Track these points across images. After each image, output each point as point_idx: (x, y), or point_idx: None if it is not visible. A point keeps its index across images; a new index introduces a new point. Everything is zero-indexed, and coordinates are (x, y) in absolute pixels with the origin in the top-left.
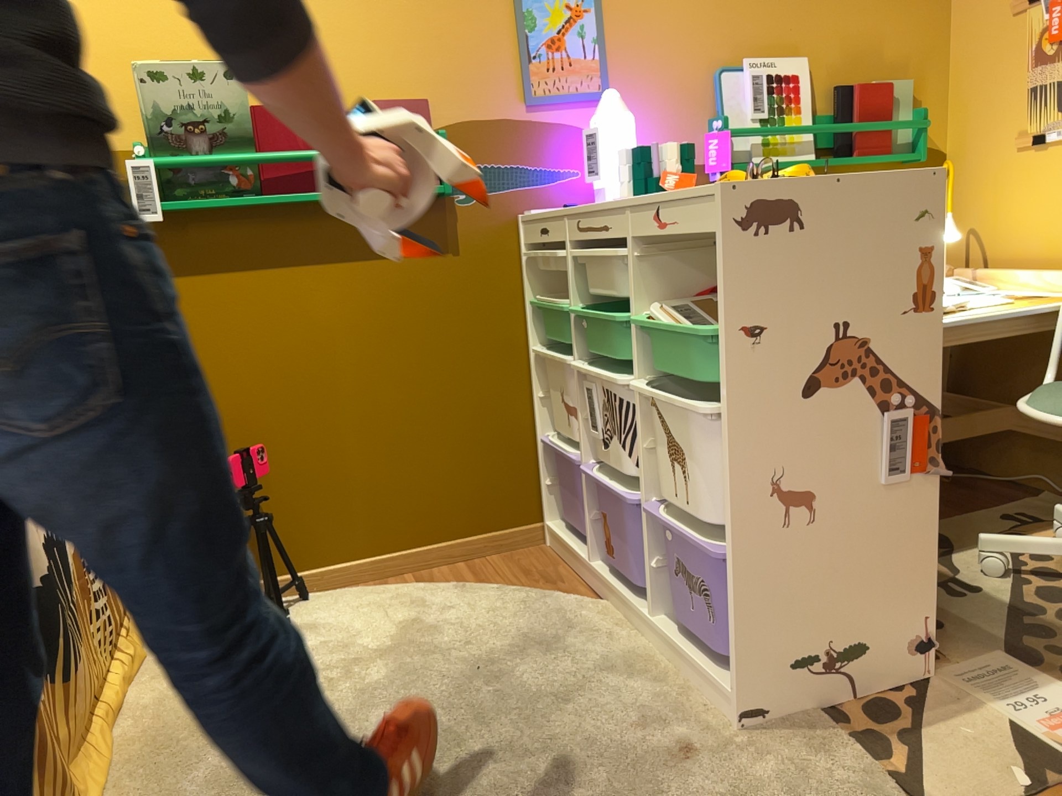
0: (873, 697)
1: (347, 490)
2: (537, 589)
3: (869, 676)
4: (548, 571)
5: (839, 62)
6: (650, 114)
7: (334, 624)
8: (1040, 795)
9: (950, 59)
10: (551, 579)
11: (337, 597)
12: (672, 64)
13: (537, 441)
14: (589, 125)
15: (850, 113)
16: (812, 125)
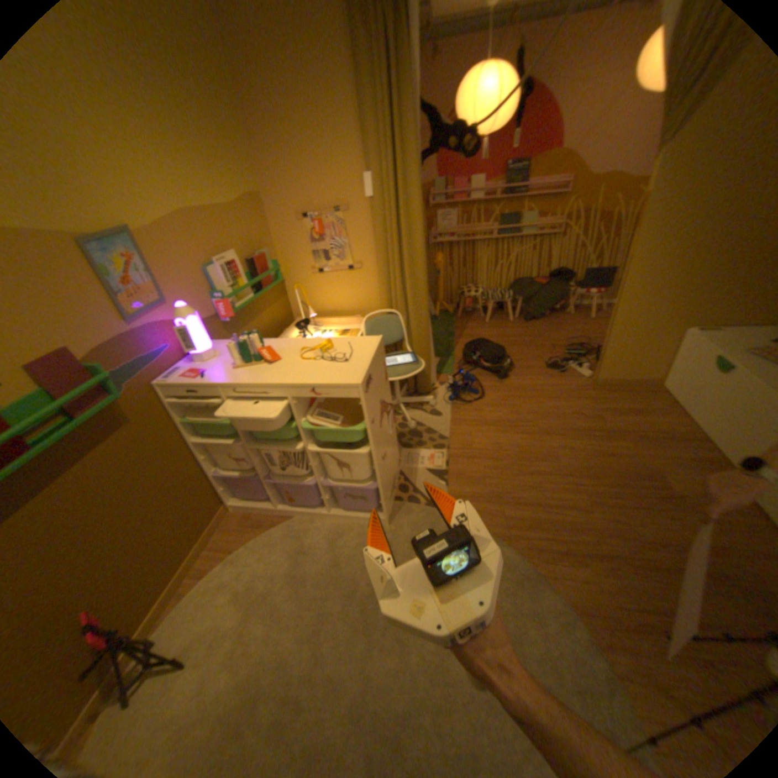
0: (397, 485)
1: (136, 579)
2: (258, 533)
3: (395, 481)
4: (249, 522)
5: (243, 246)
6: (186, 300)
7: (196, 634)
8: (445, 482)
9: (272, 234)
10: (256, 524)
11: (172, 624)
12: (185, 270)
13: (207, 477)
14: (163, 318)
15: (257, 270)
16: (247, 280)
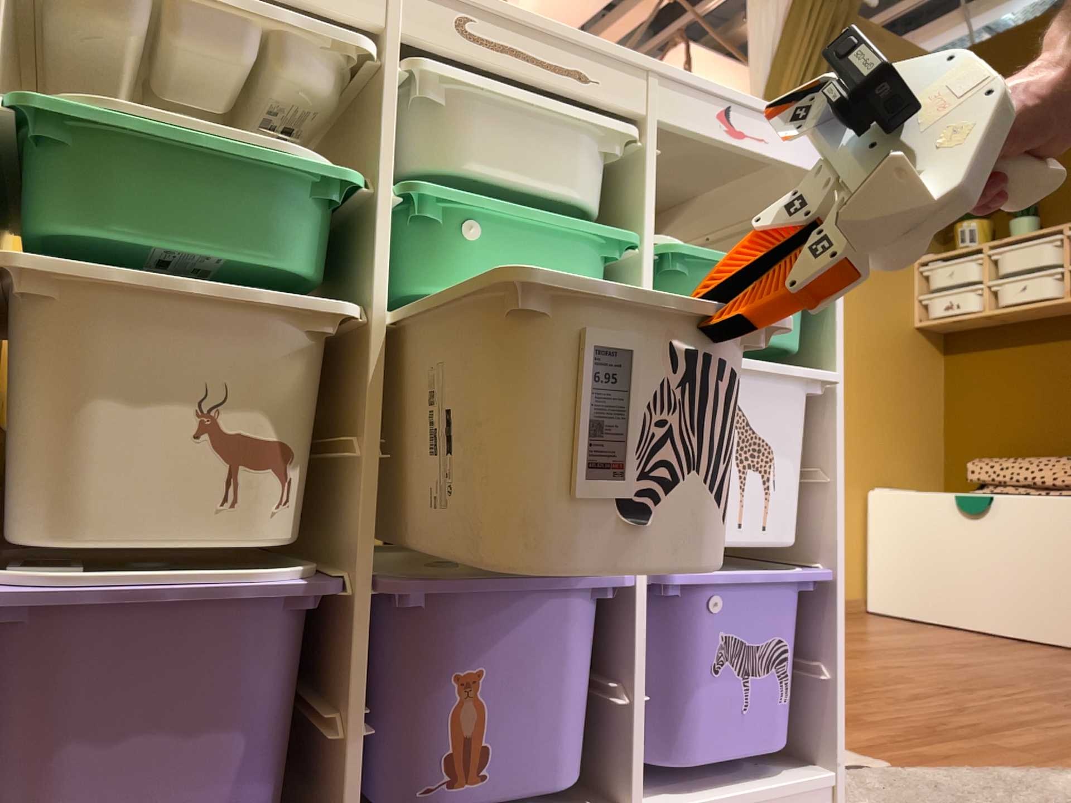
0: None
1: None
2: None
3: None
4: None
5: None
6: None
7: None
8: None
9: None
10: None
11: None
12: None
13: None
14: None
15: None
16: None
